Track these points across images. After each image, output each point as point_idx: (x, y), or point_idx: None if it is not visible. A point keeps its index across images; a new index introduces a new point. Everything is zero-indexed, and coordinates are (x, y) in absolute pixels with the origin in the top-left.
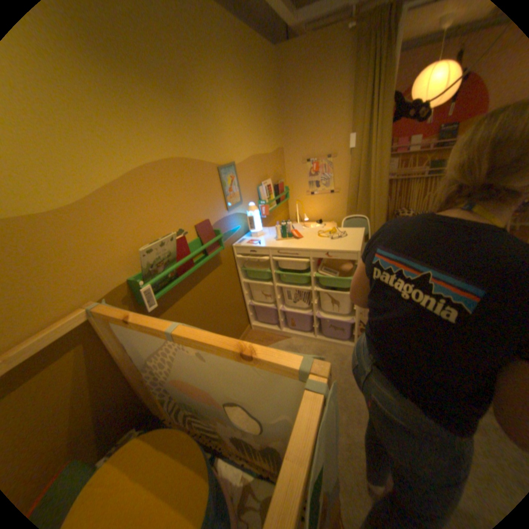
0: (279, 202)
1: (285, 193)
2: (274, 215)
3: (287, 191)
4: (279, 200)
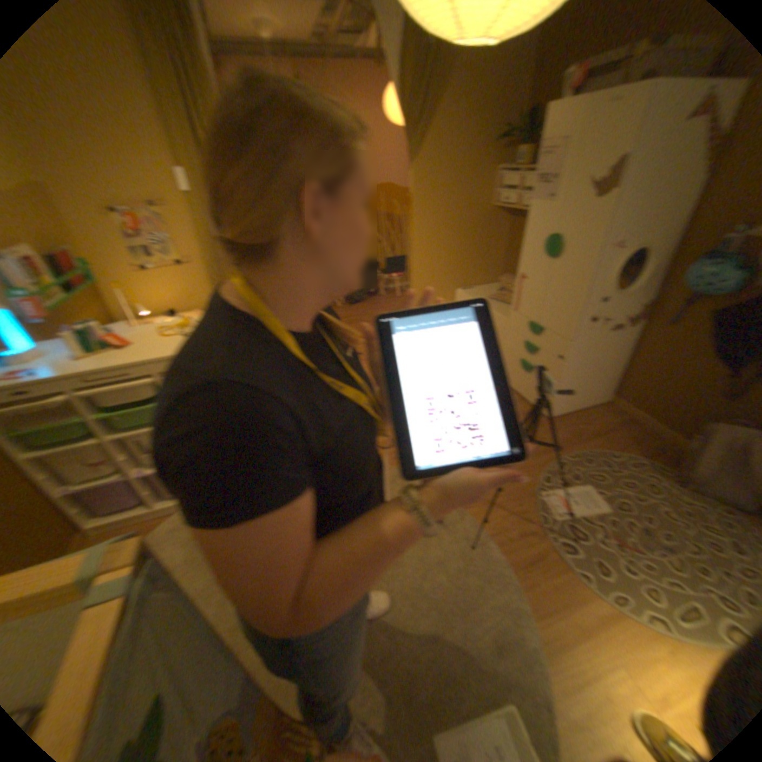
0: (68, 289)
1: (75, 270)
2: (64, 314)
3: (81, 267)
4: (65, 285)
